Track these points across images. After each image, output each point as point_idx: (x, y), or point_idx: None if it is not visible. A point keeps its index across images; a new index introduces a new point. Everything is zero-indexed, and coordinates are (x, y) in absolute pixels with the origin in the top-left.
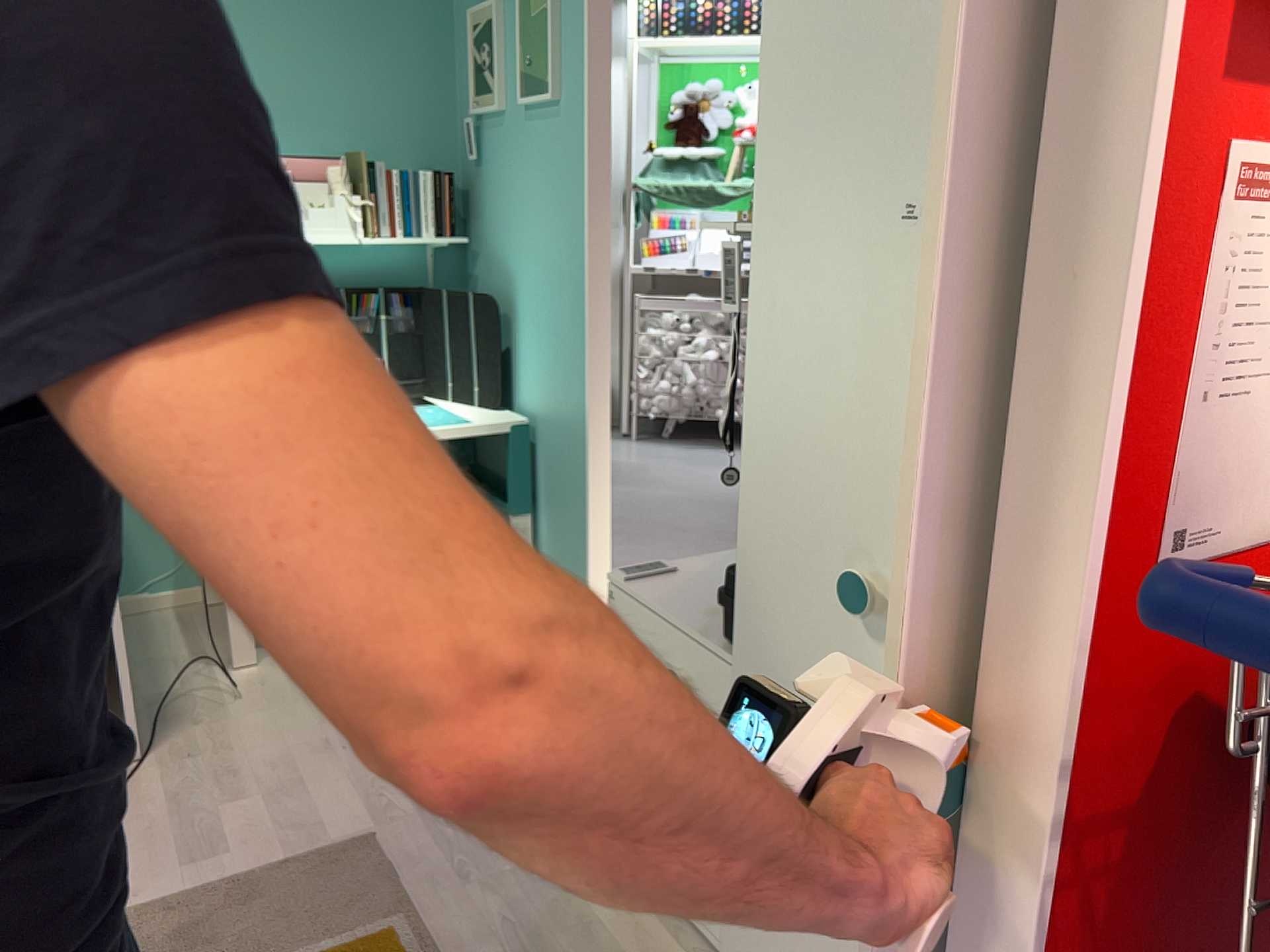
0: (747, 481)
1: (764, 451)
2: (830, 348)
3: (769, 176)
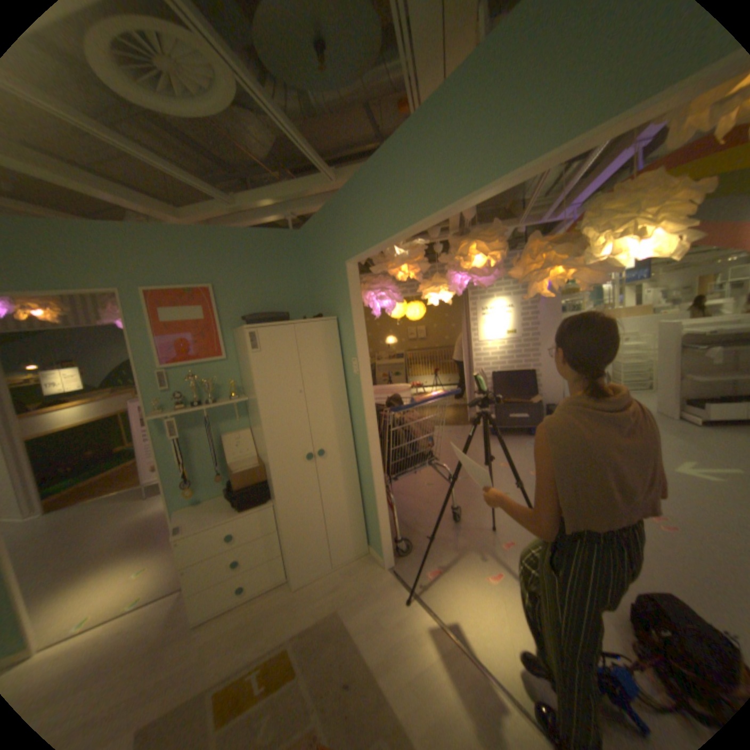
0: (269, 457)
1: (273, 448)
2: (288, 421)
3: (255, 395)
